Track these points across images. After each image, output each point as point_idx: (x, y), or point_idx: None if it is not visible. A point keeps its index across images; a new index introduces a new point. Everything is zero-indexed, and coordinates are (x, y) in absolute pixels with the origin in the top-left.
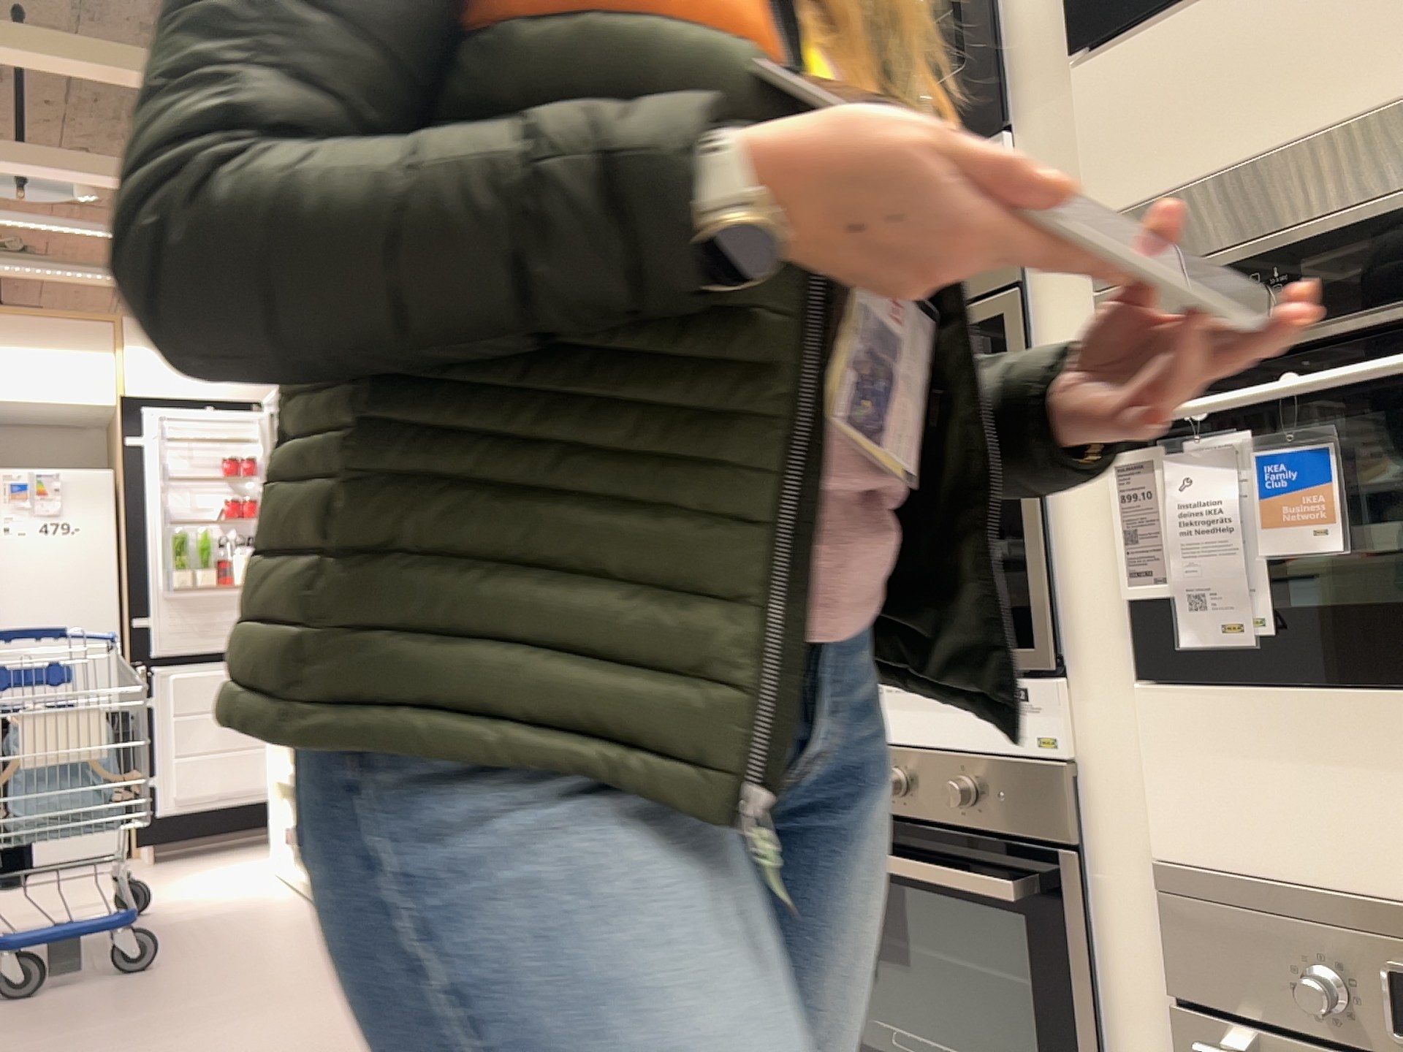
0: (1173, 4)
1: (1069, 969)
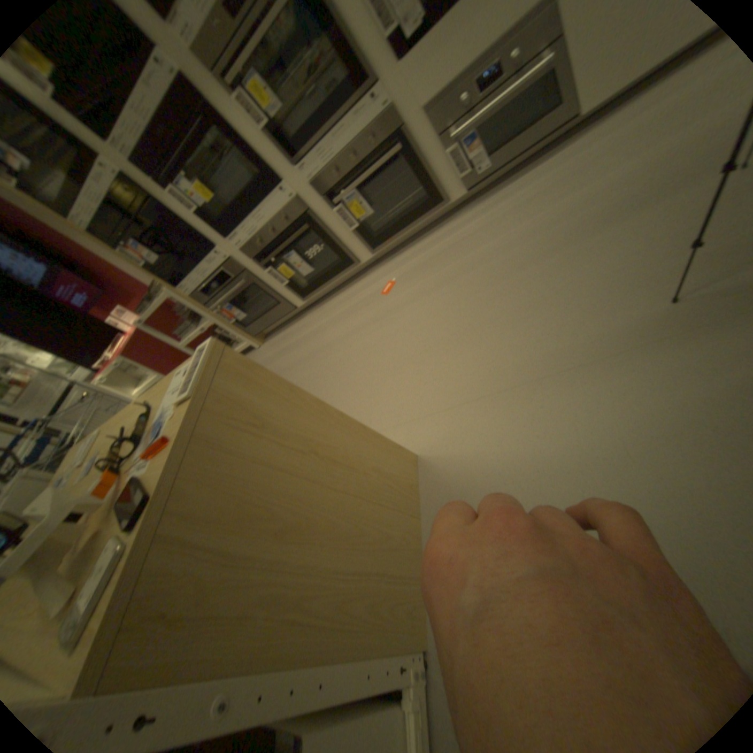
0: None
1: (415, 152)
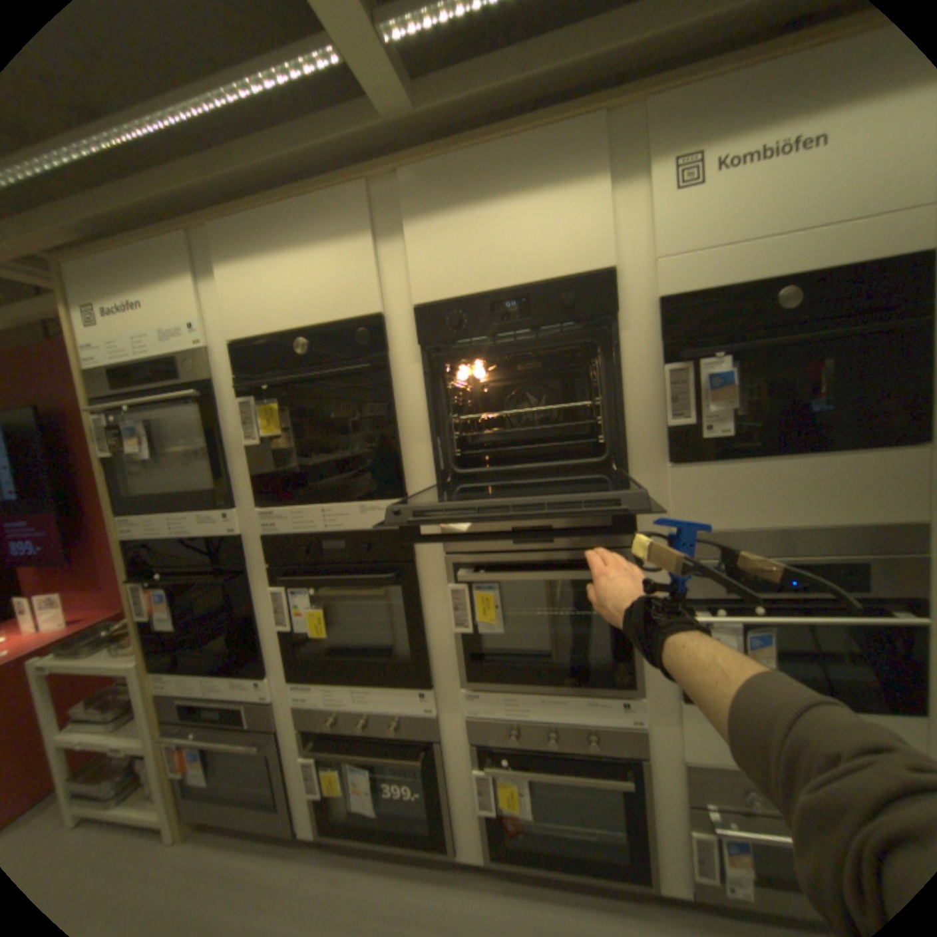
0: (720, 460)
1: (646, 805)
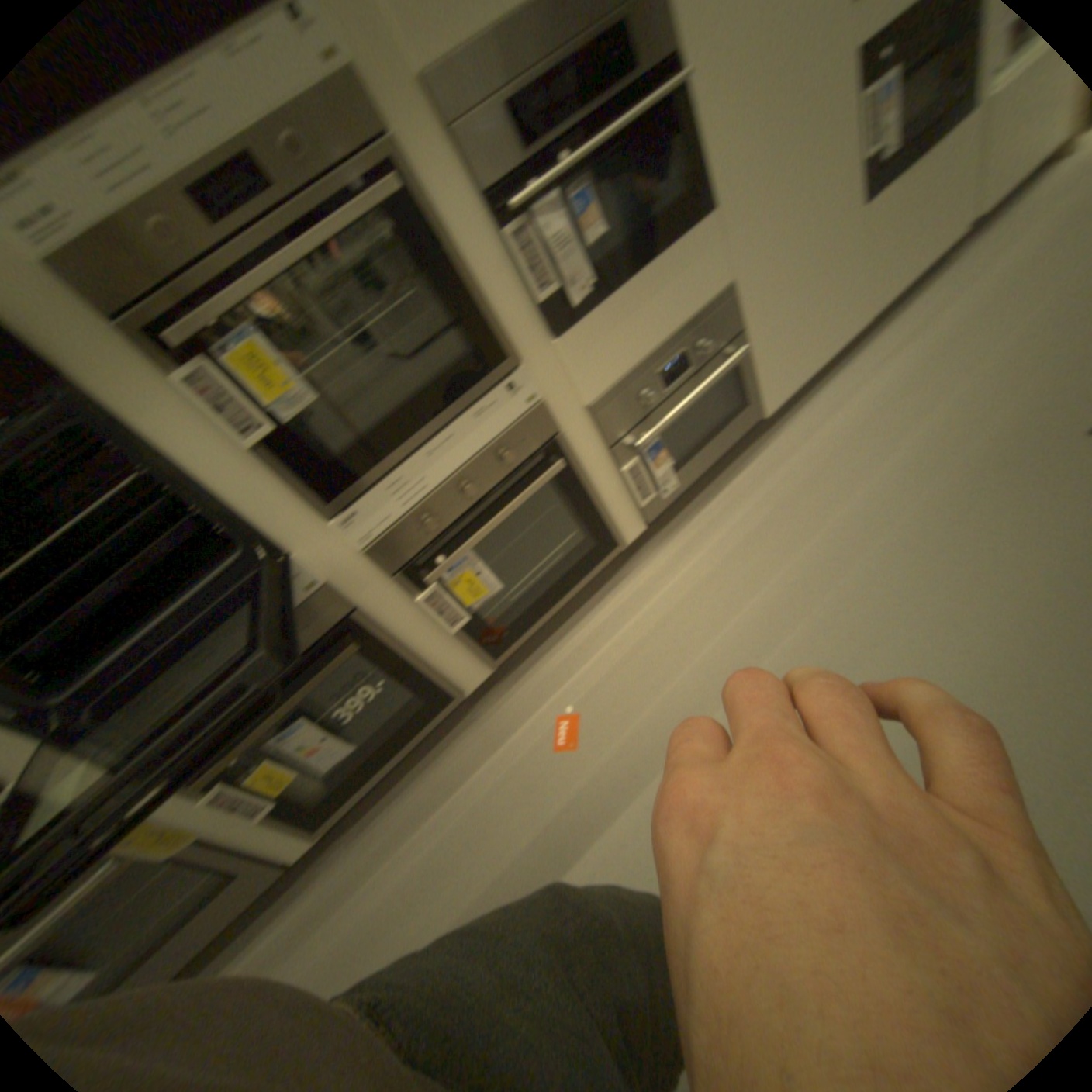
0: None
1: (581, 473)
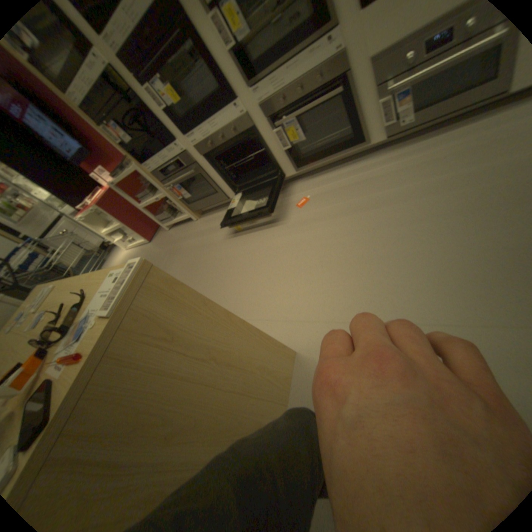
0: None
1: (353, 96)
